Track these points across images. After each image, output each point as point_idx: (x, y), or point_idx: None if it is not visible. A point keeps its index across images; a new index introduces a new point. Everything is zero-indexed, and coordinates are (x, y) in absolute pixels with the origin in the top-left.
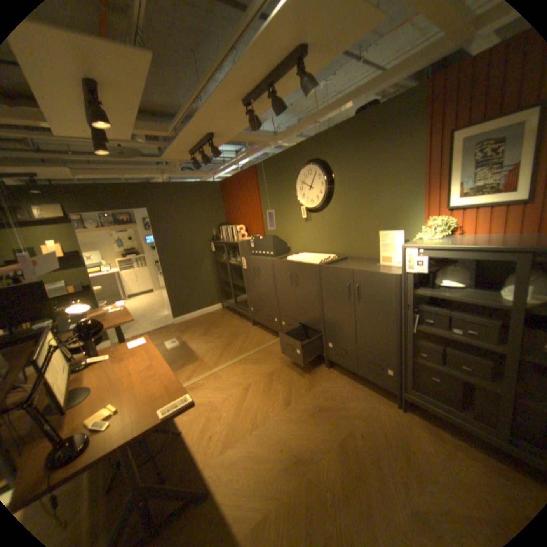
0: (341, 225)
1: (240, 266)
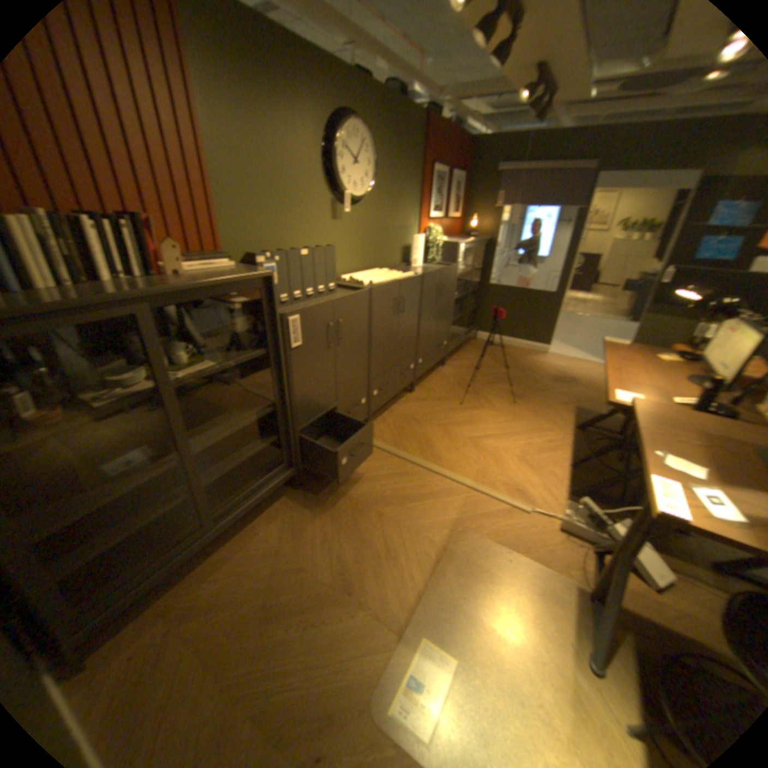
0: (373, 229)
1: (243, 361)
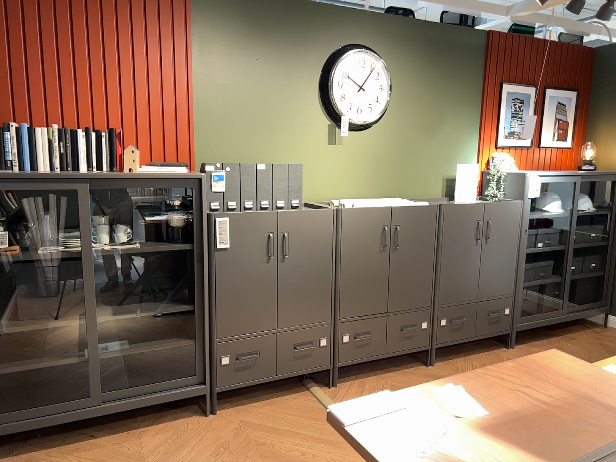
0: (394, 154)
1: (166, 250)
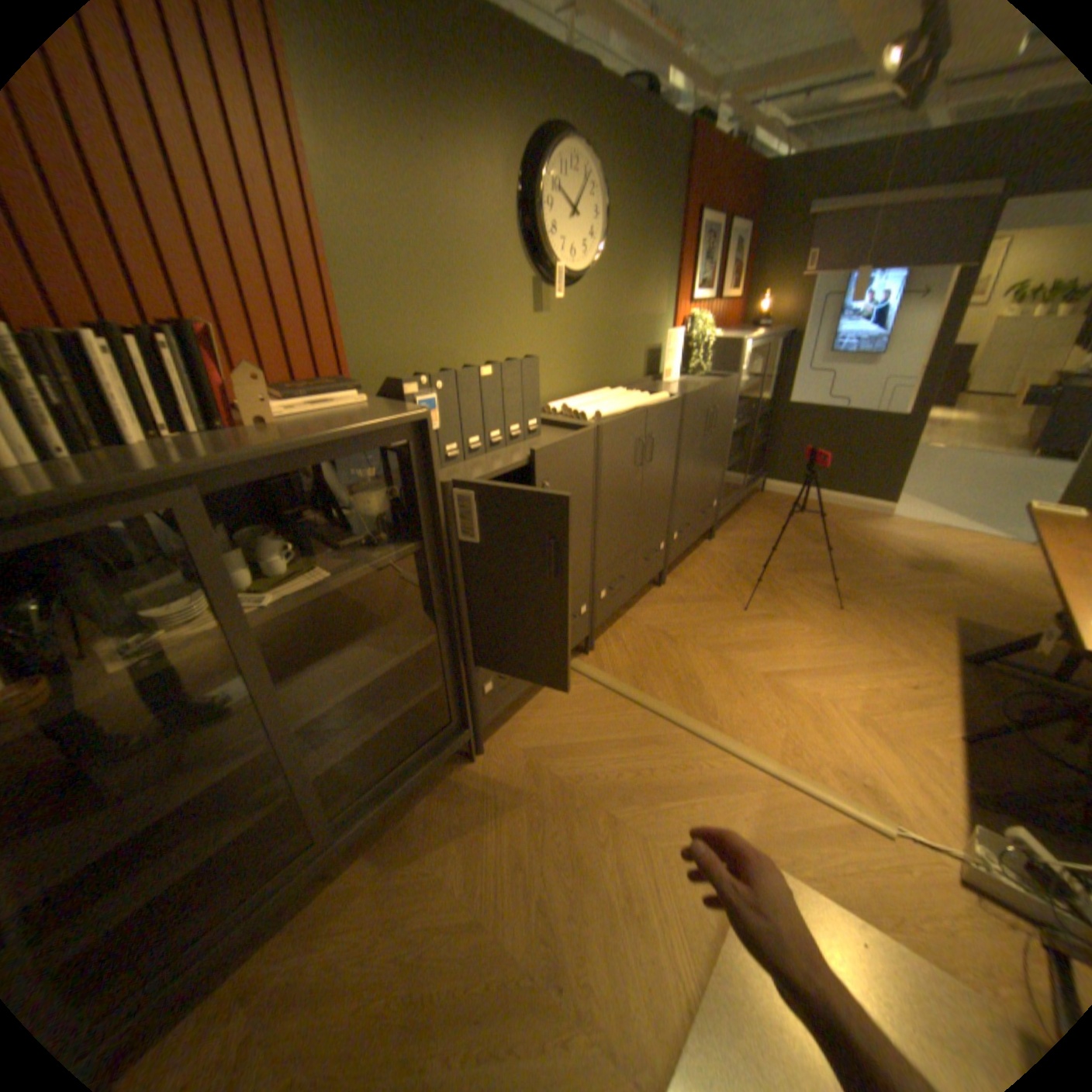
0: (603, 323)
1: (382, 565)
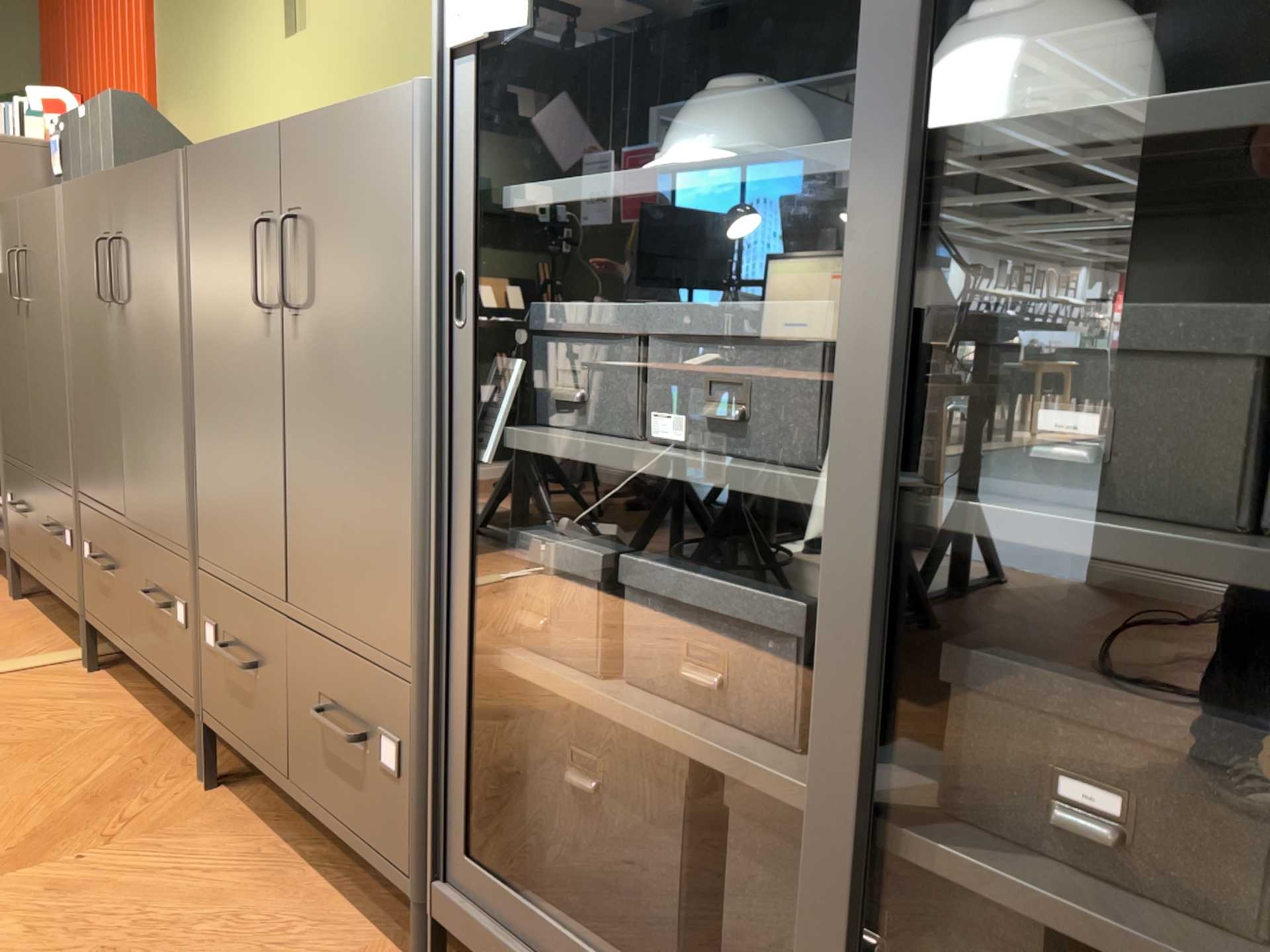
0: (402, 24)
1: None
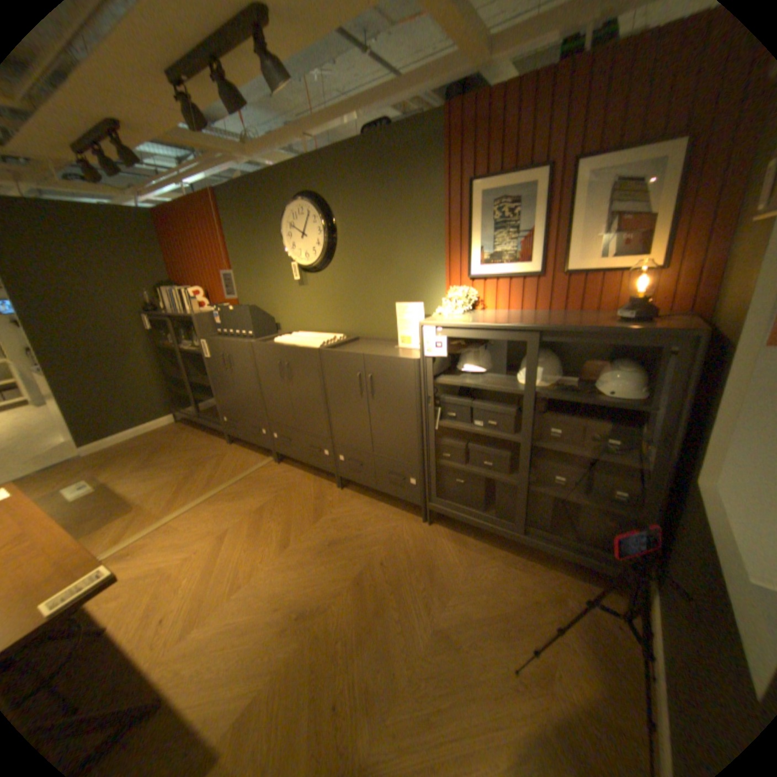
0: (349, 293)
1: (199, 354)
